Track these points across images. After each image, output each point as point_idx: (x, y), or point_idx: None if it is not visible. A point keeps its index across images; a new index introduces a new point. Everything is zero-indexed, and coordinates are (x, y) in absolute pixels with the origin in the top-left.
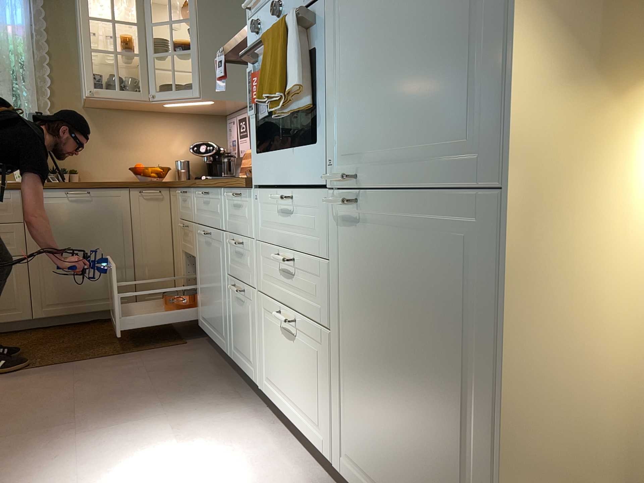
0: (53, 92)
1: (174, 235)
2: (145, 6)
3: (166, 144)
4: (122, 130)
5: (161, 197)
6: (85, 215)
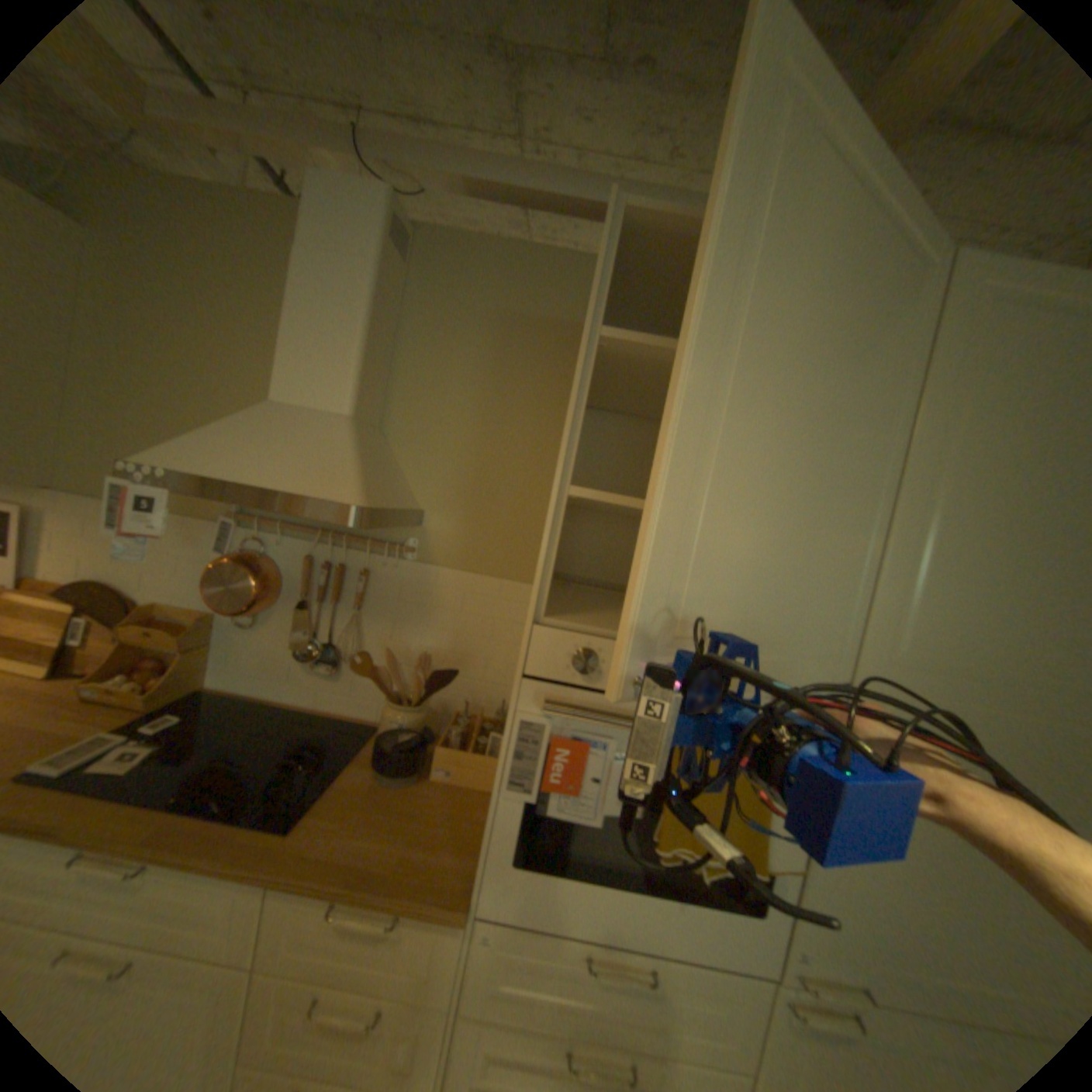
0: None
1: None
2: None
3: None
4: None
5: None
6: None
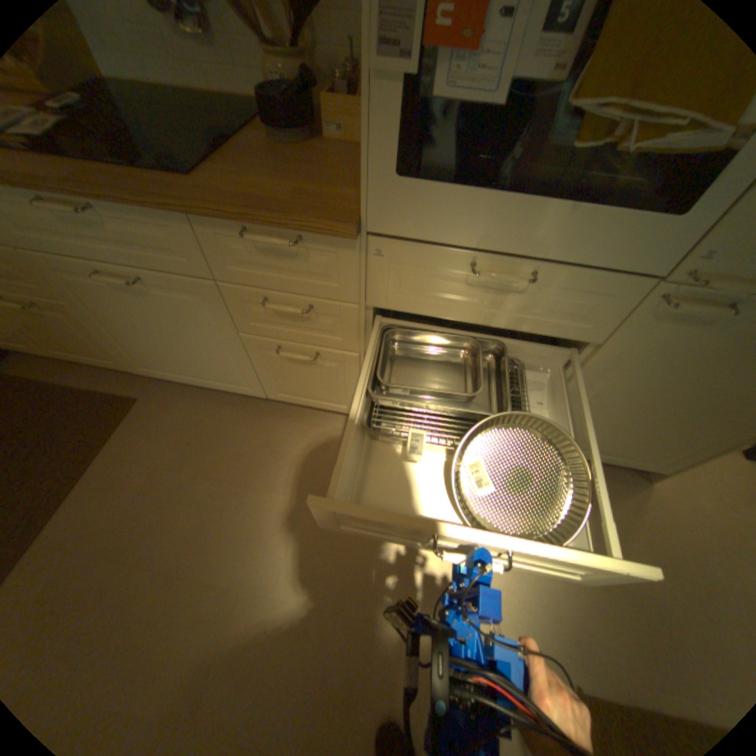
0: None
1: None
2: None
3: None
4: None
5: None
6: None
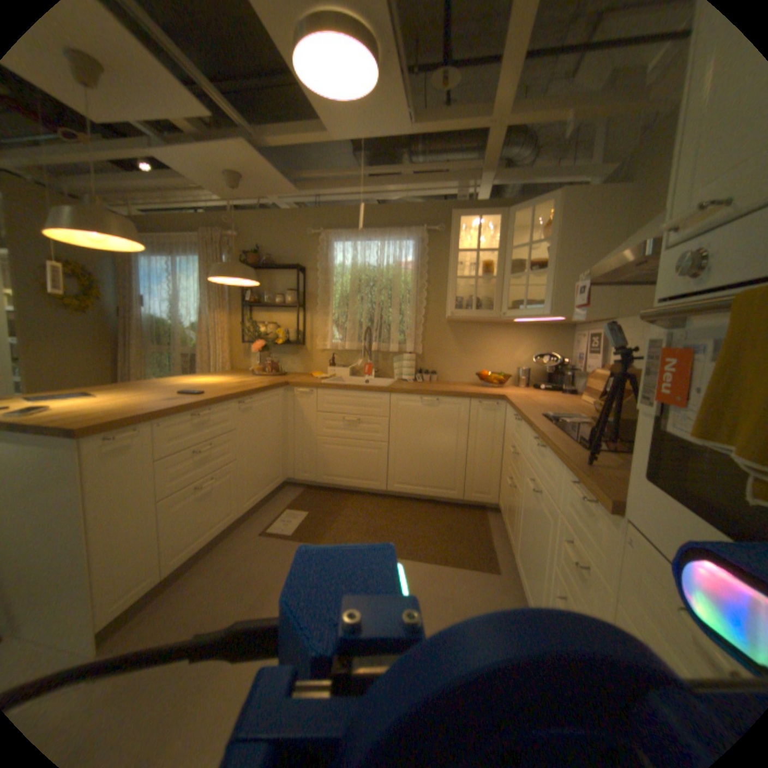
0: (426, 310)
1: (505, 446)
2: (507, 232)
3: (510, 352)
4: (474, 340)
5: (497, 409)
6: (432, 417)
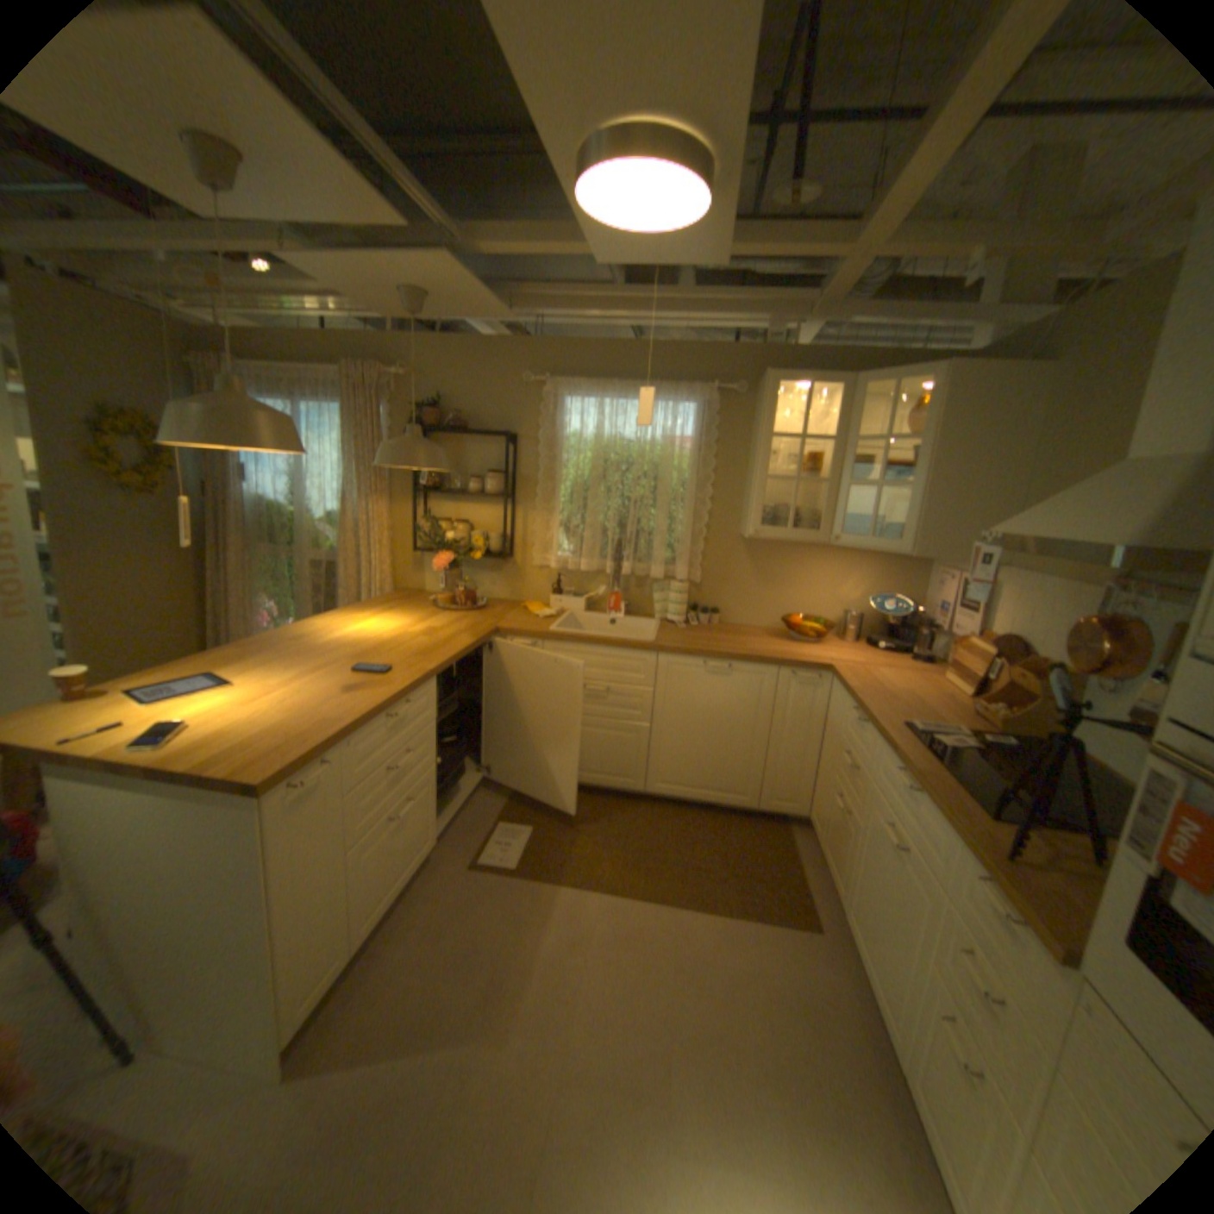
0: (710, 515)
1: (828, 741)
2: (852, 412)
3: (835, 587)
4: (781, 564)
5: (820, 685)
6: (721, 692)
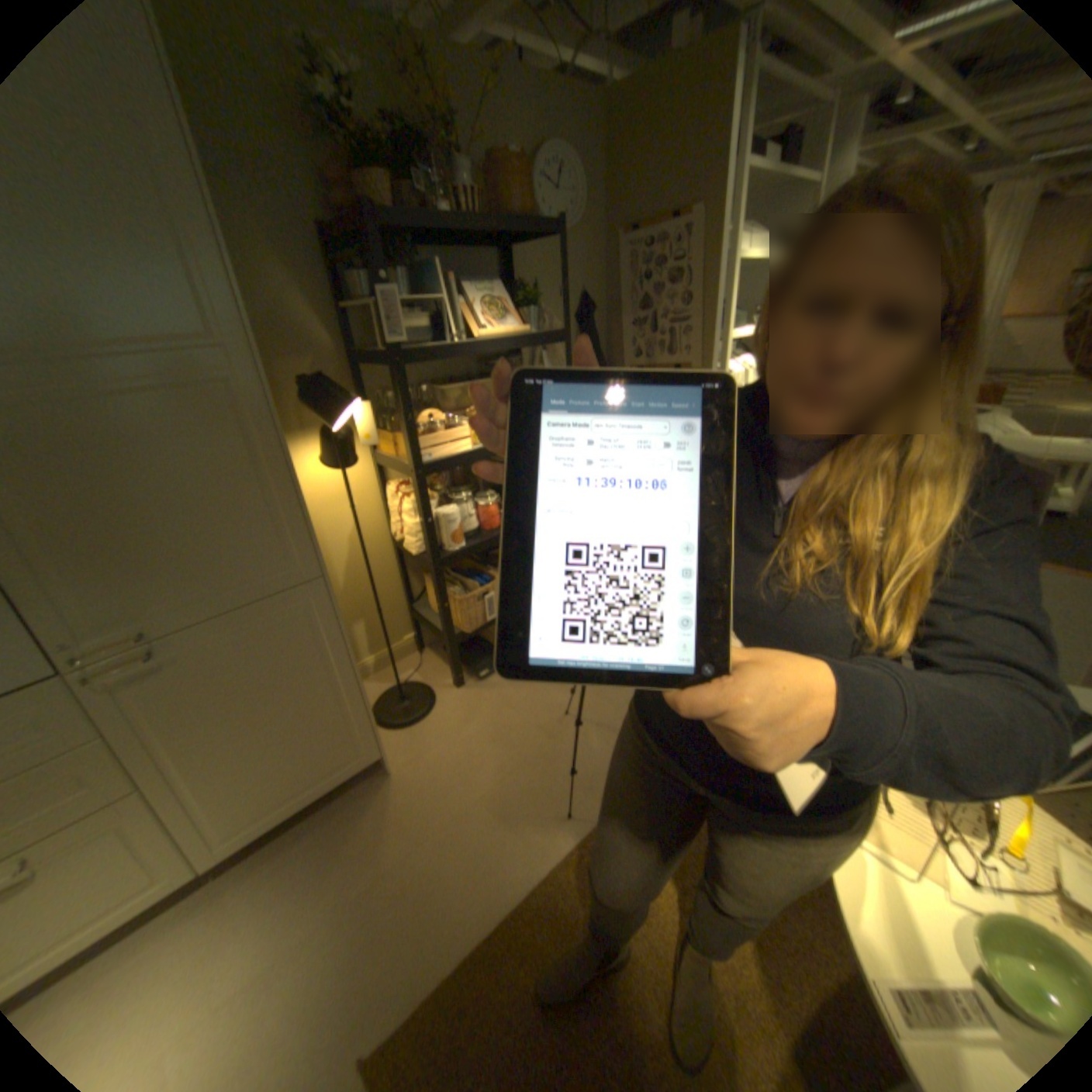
0: None
1: None
2: None
3: None
4: None
5: None
6: None
